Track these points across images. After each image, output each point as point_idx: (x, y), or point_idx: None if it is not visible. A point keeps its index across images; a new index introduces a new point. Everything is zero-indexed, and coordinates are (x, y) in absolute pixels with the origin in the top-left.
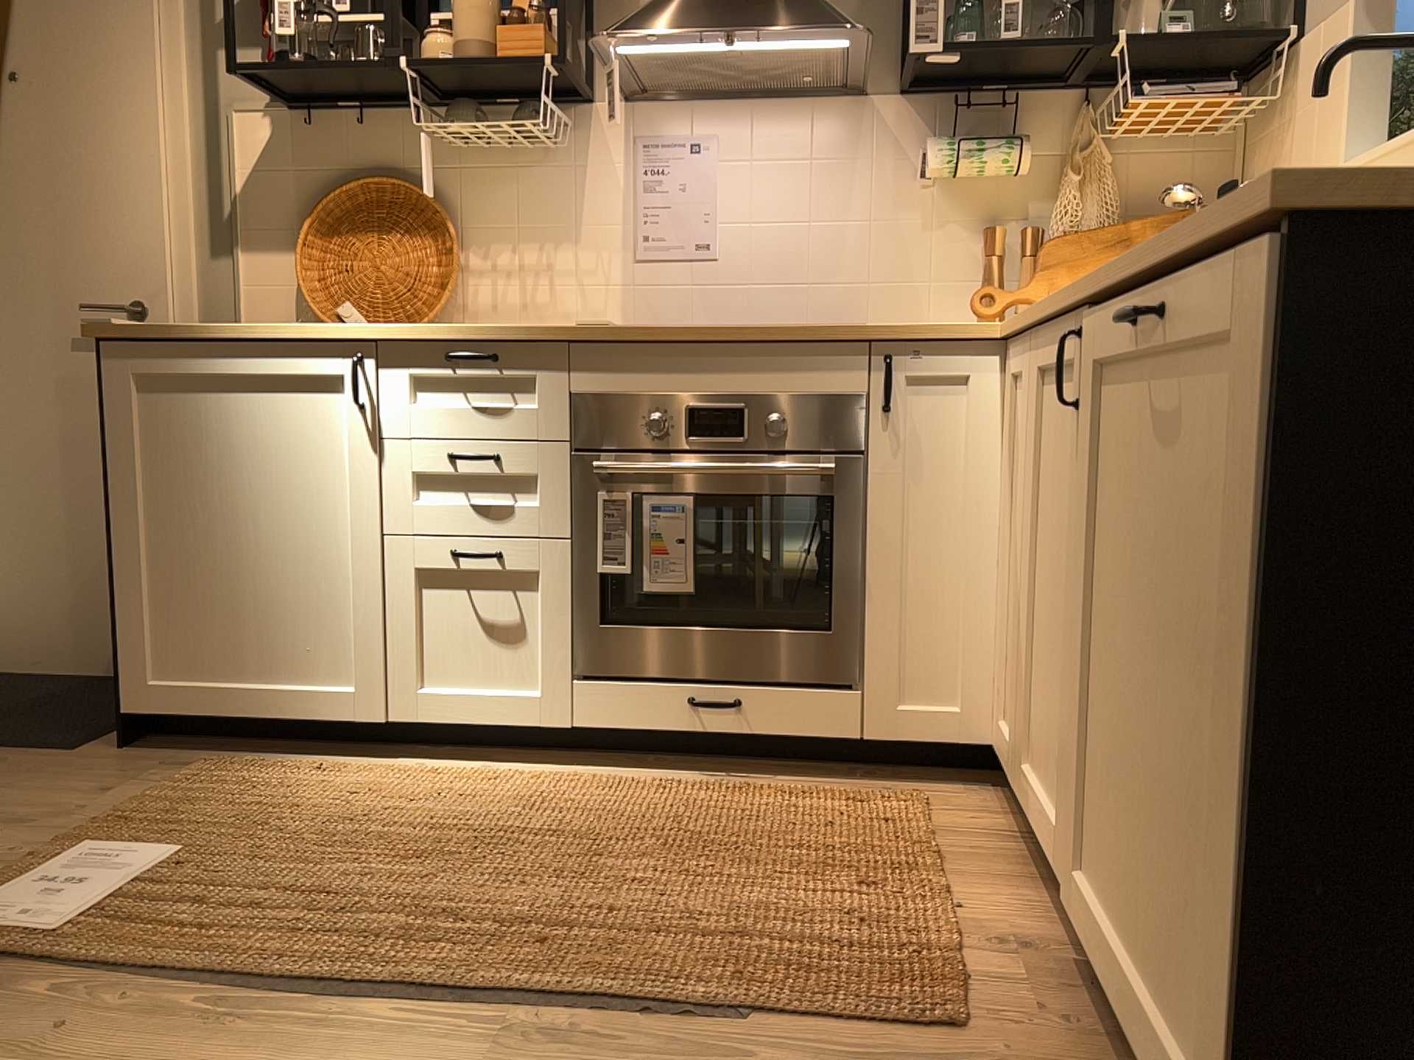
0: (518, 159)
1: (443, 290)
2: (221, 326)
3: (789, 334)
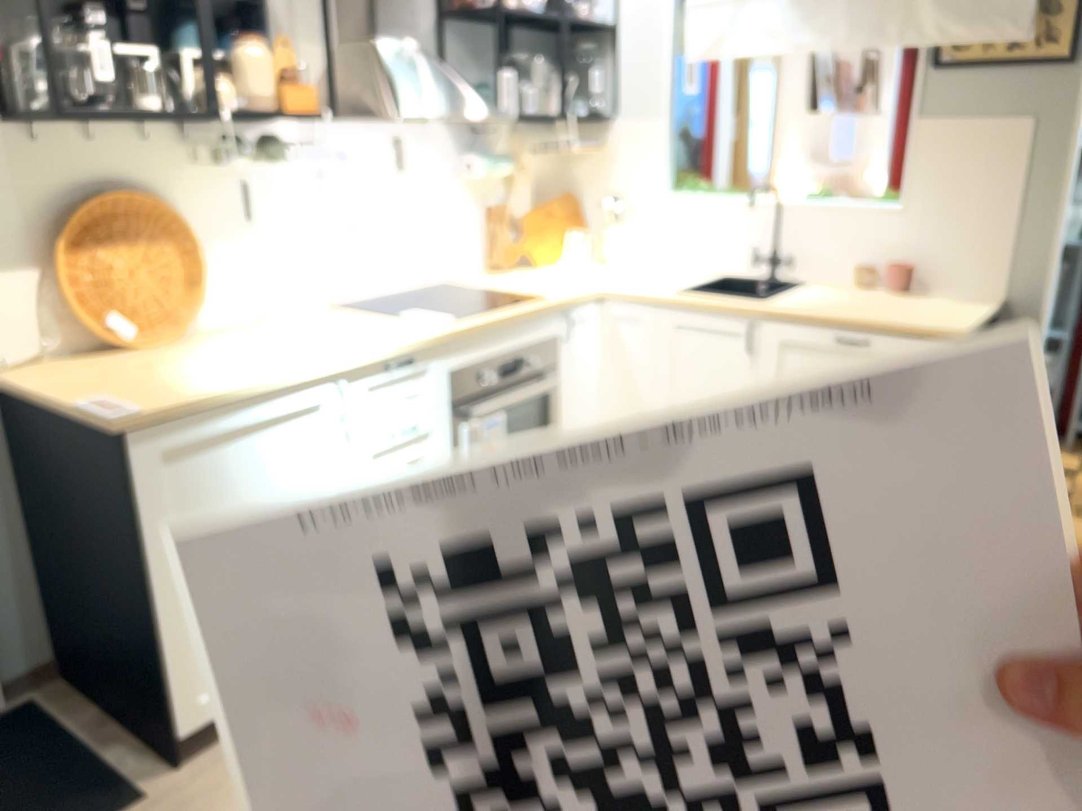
0: (226, 168)
1: (192, 287)
2: (232, 387)
3: (537, 310)
